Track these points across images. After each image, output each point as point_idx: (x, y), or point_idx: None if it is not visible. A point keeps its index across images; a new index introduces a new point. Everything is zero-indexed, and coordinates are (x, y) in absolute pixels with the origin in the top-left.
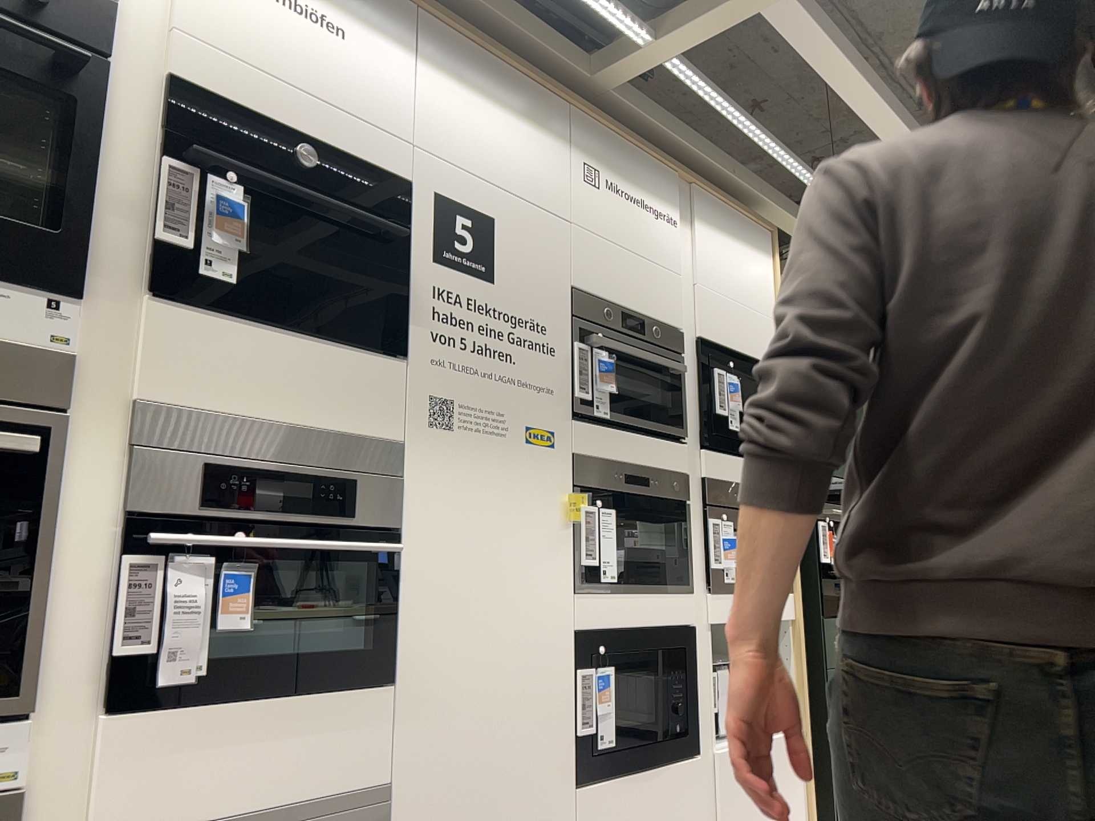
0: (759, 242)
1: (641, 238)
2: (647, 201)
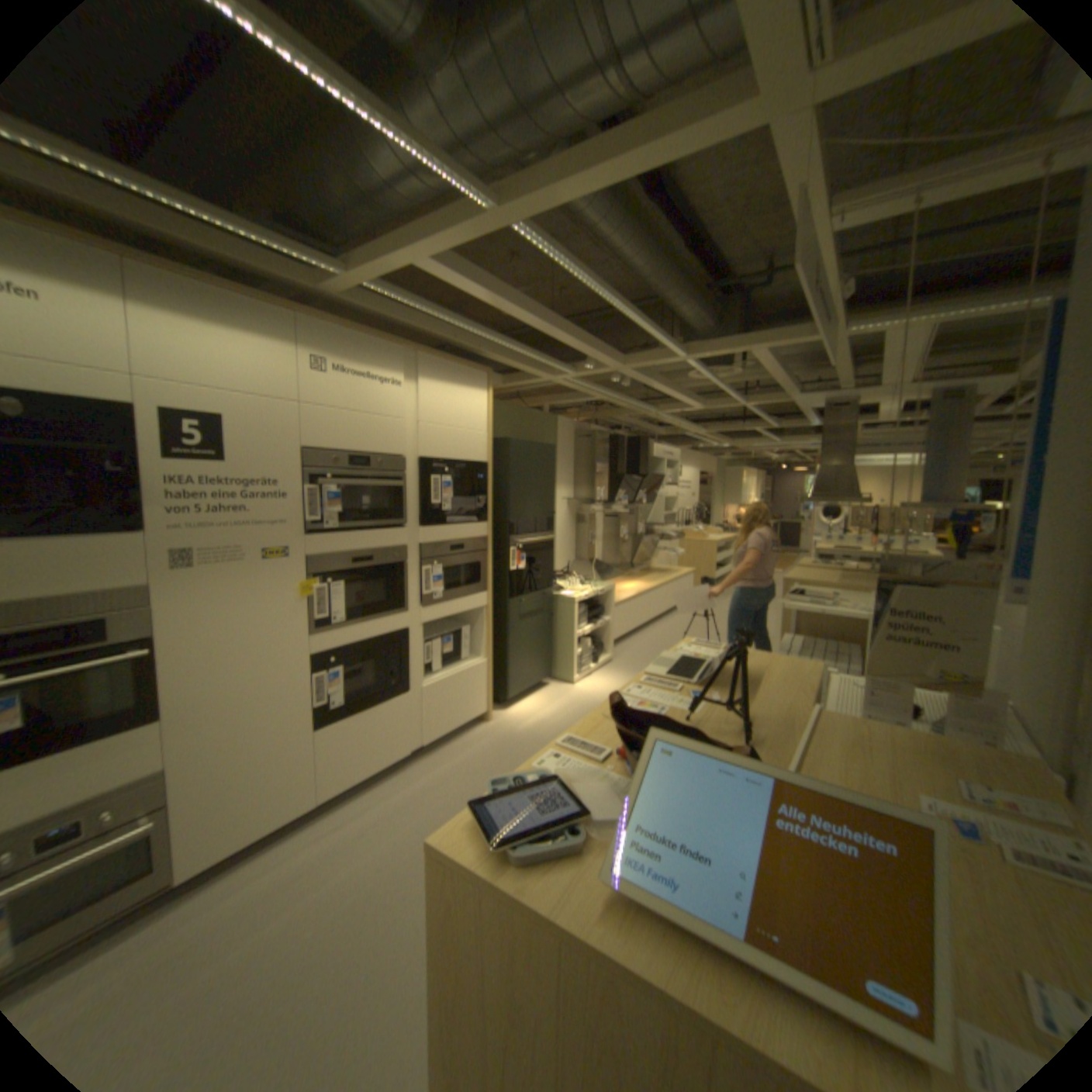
0: (477, 383)
1: (368, 402)
2: (373, 373)
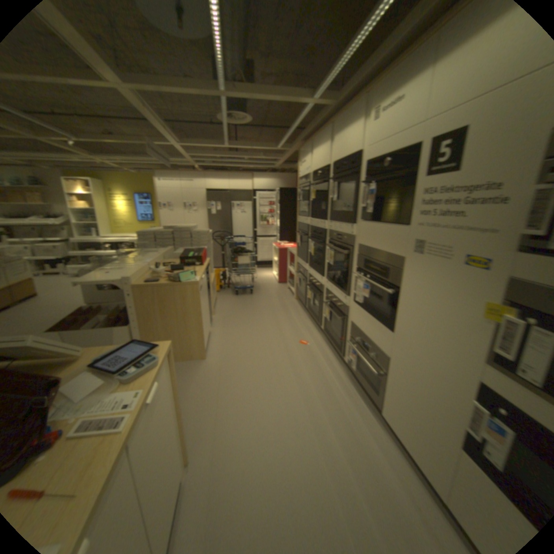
0: None
1: None
2: None
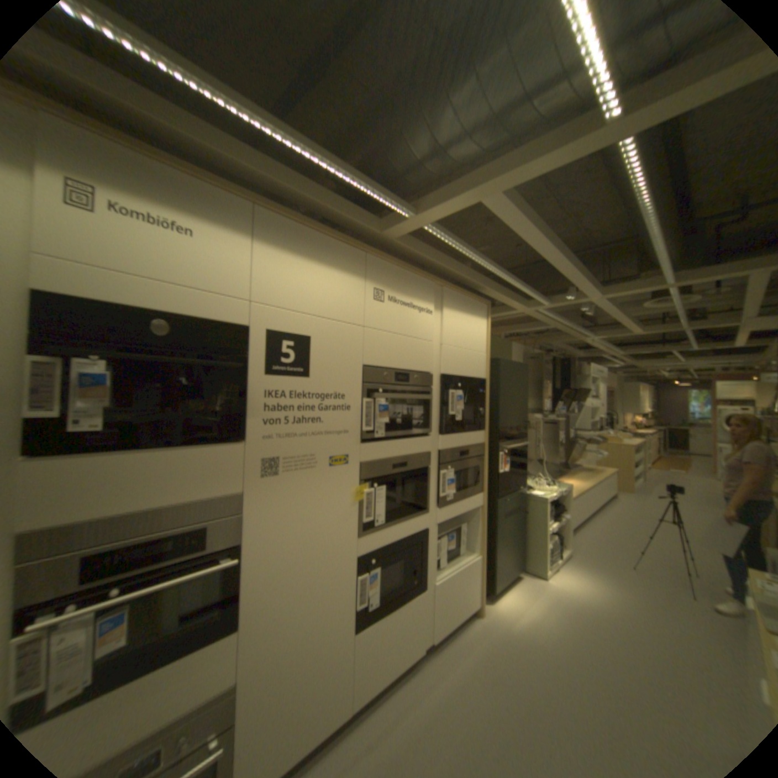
0: (481, 312)
1: (410, 326)
2: (415, 303)
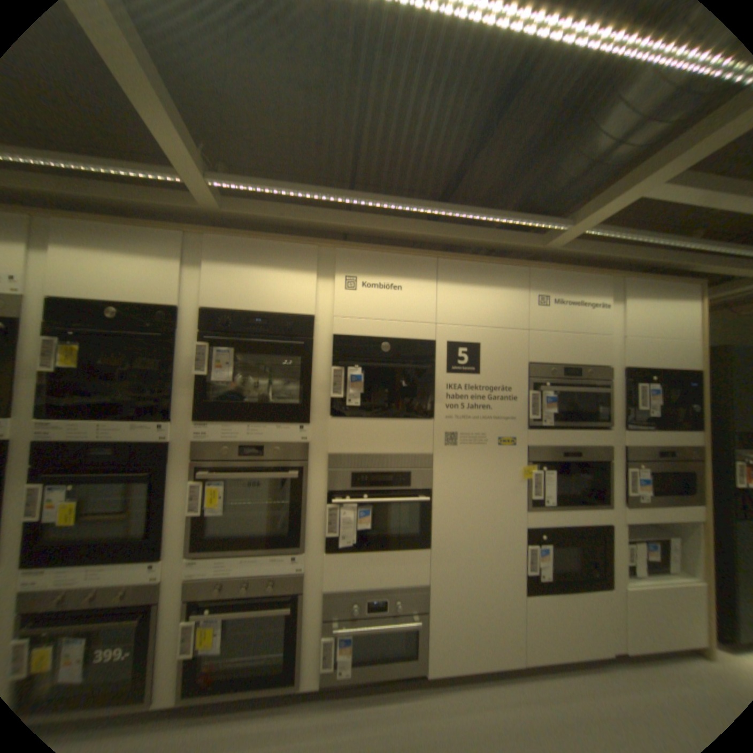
0: (689, 293)
1: (581, 322)
2: (586, 299)
